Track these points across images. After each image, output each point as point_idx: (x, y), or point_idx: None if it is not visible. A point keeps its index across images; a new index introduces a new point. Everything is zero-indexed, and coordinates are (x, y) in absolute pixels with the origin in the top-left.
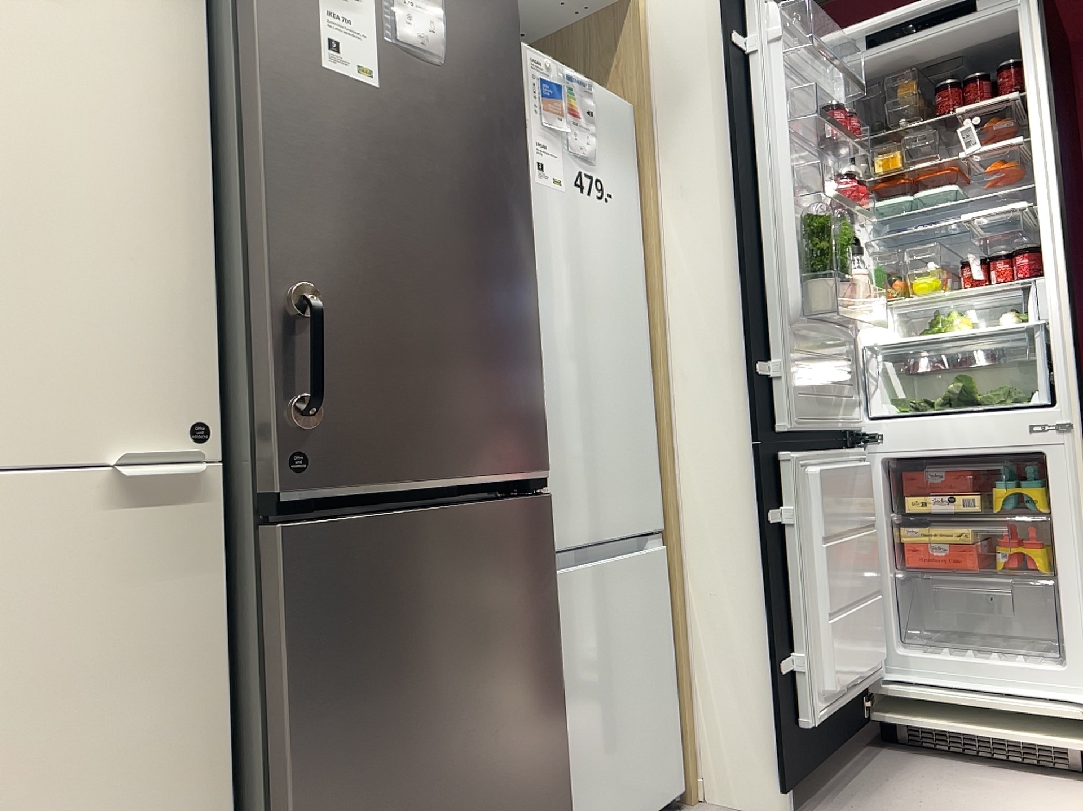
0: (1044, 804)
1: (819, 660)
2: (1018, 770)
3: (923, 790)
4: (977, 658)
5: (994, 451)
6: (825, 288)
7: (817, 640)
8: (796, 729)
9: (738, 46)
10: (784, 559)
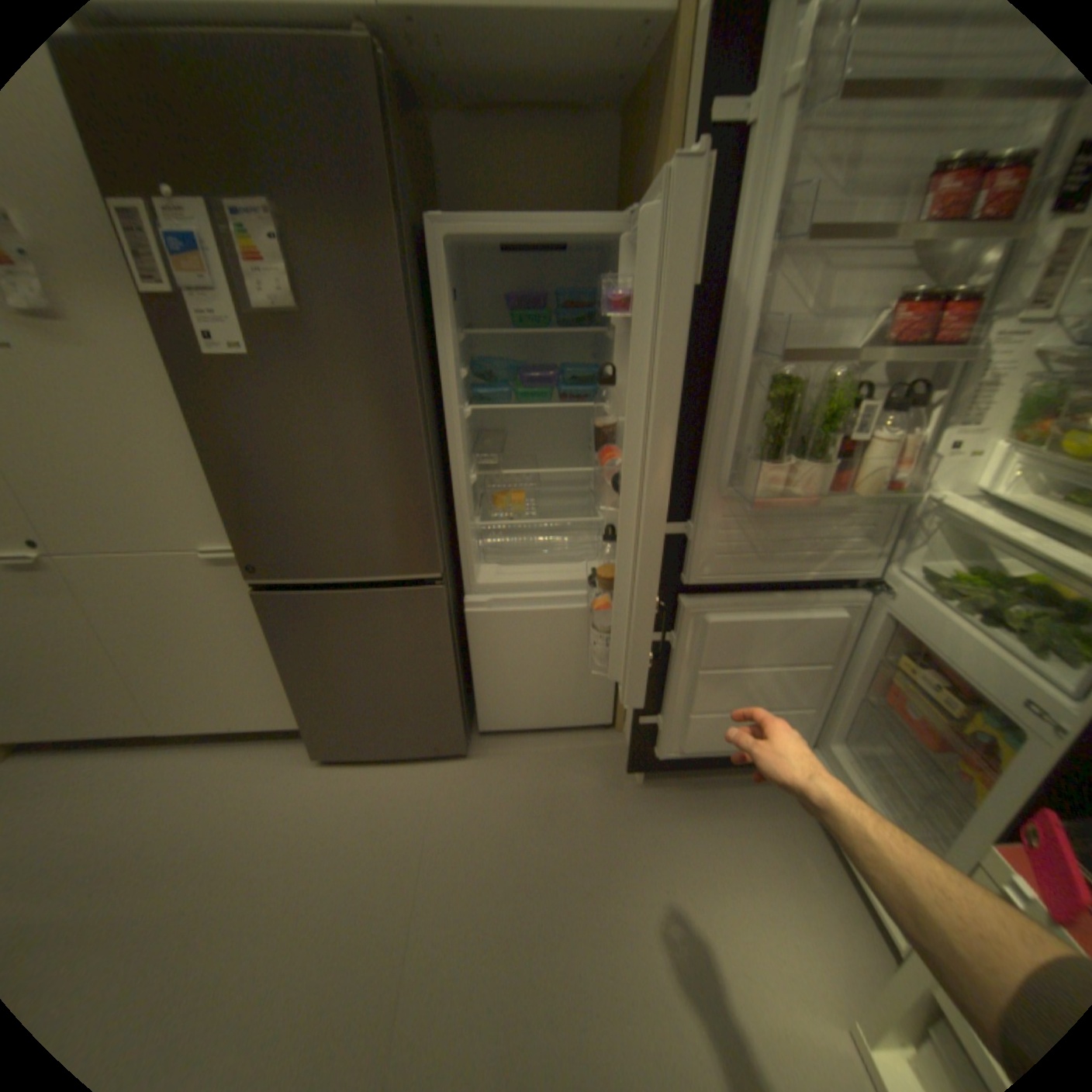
0: (805, 922)
1: (678, 730)
2: (850, 887)
3: (749, 835)
4: (883, 804)
5: (978, 690)
6: (760, 471)
7: (680, 719)
8: (650, 751)
9: (720, 125)
10: (663, 663)
